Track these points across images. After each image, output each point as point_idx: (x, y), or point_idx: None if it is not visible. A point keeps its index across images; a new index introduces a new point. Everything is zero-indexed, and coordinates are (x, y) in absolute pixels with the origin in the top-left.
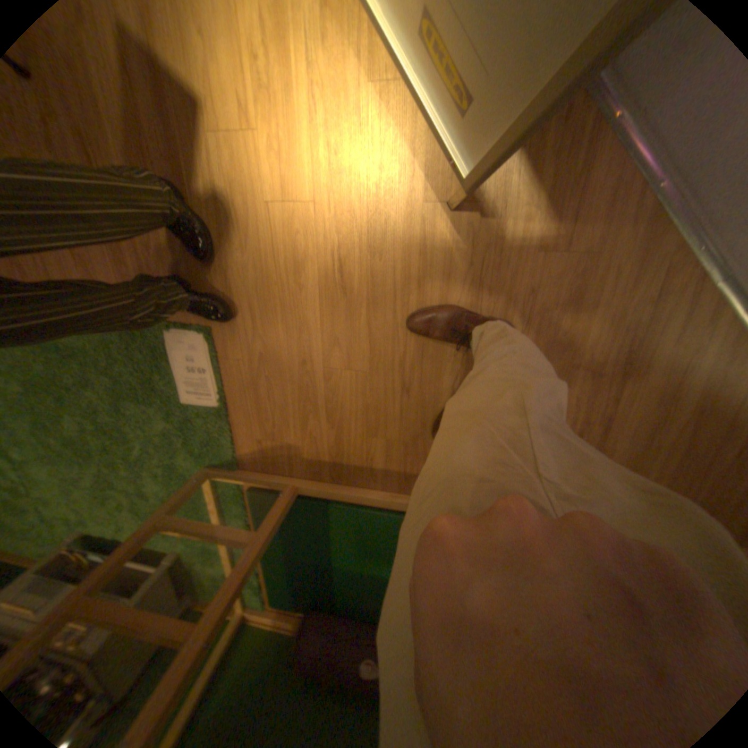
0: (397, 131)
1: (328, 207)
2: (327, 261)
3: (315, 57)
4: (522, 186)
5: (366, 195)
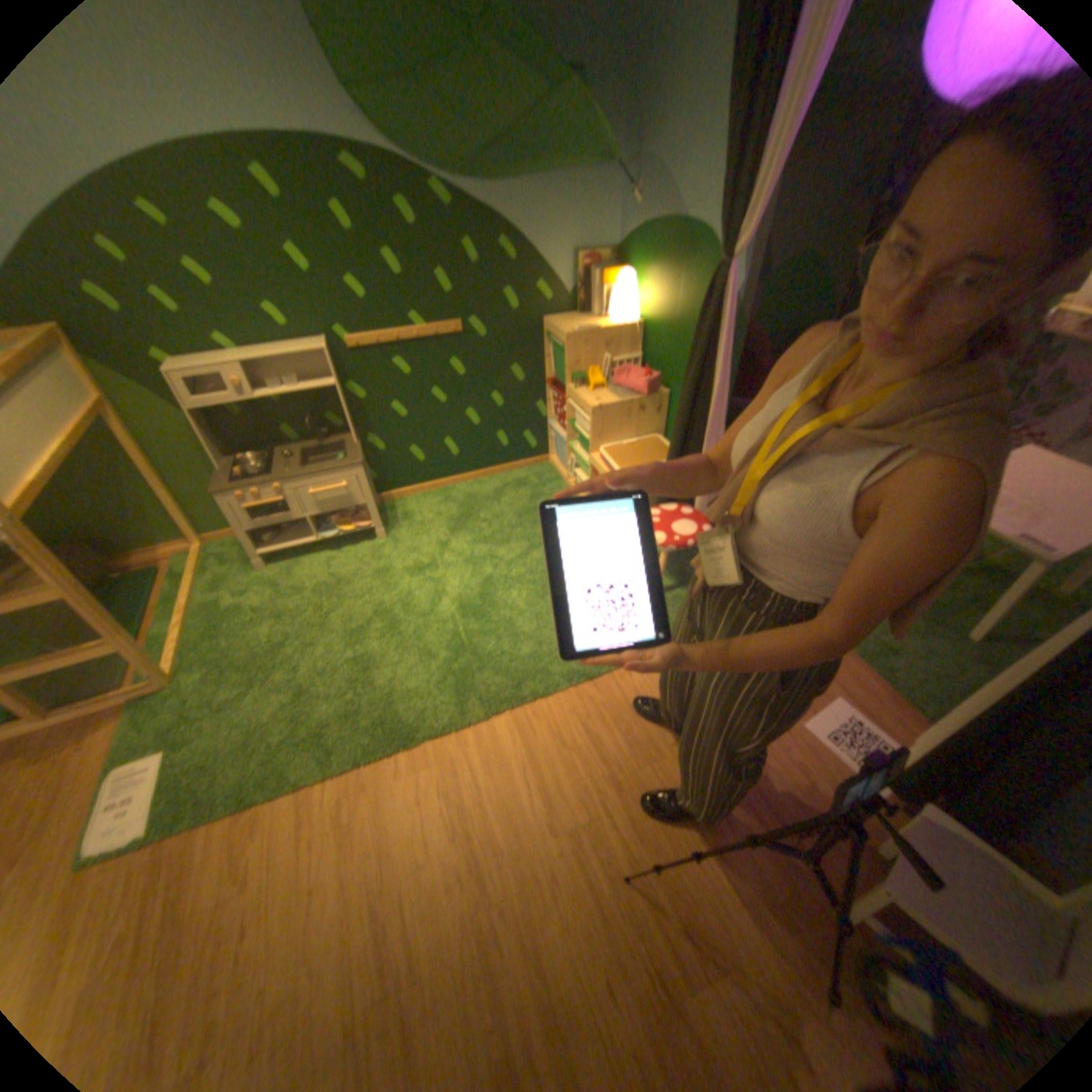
0: None
1: None
2: None
3: None
4: None
5: None
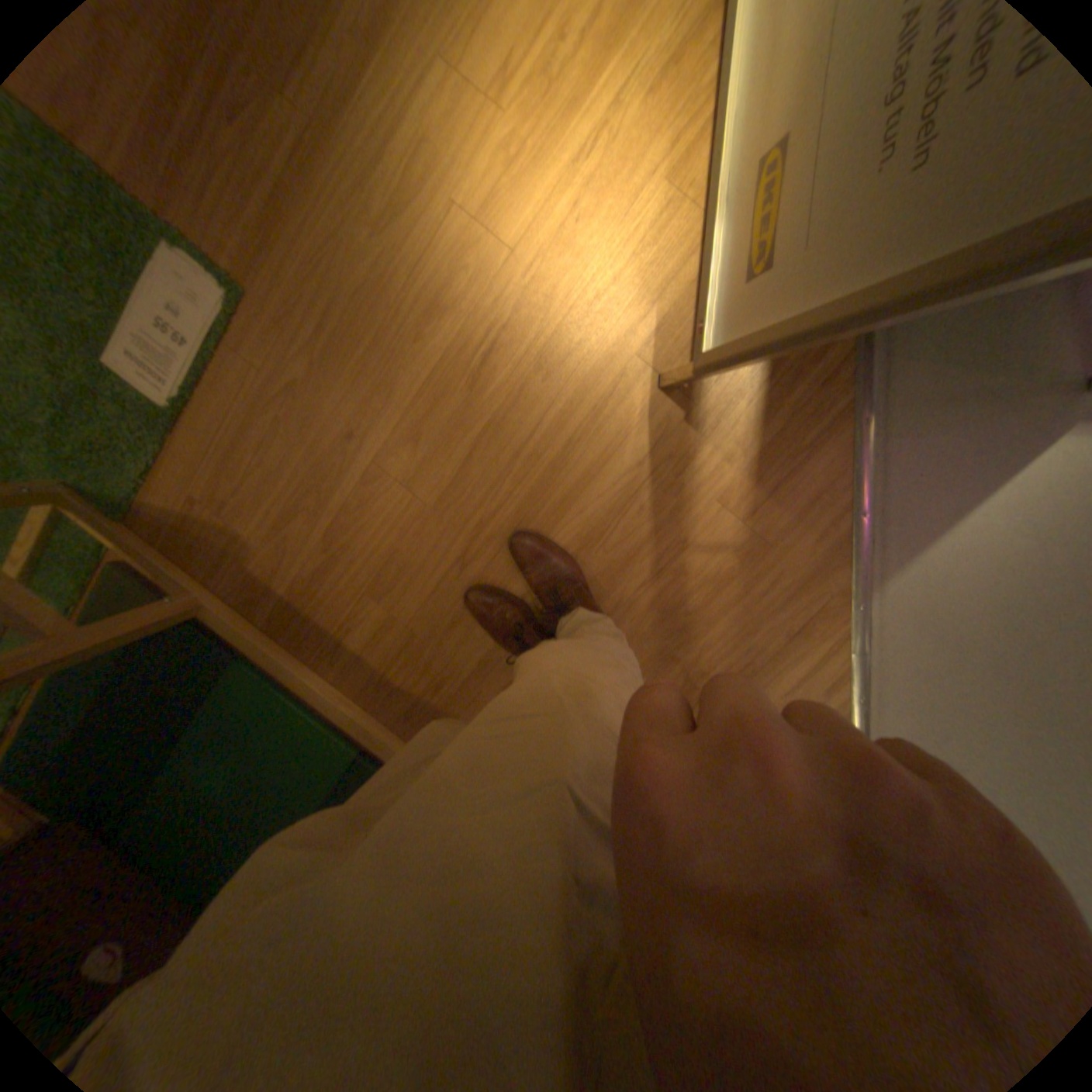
0: (658, 259)
1: (524, 275)
2: (477, 336)
3: (626, 106)
4: (743, 421)
5: (578, 297)
